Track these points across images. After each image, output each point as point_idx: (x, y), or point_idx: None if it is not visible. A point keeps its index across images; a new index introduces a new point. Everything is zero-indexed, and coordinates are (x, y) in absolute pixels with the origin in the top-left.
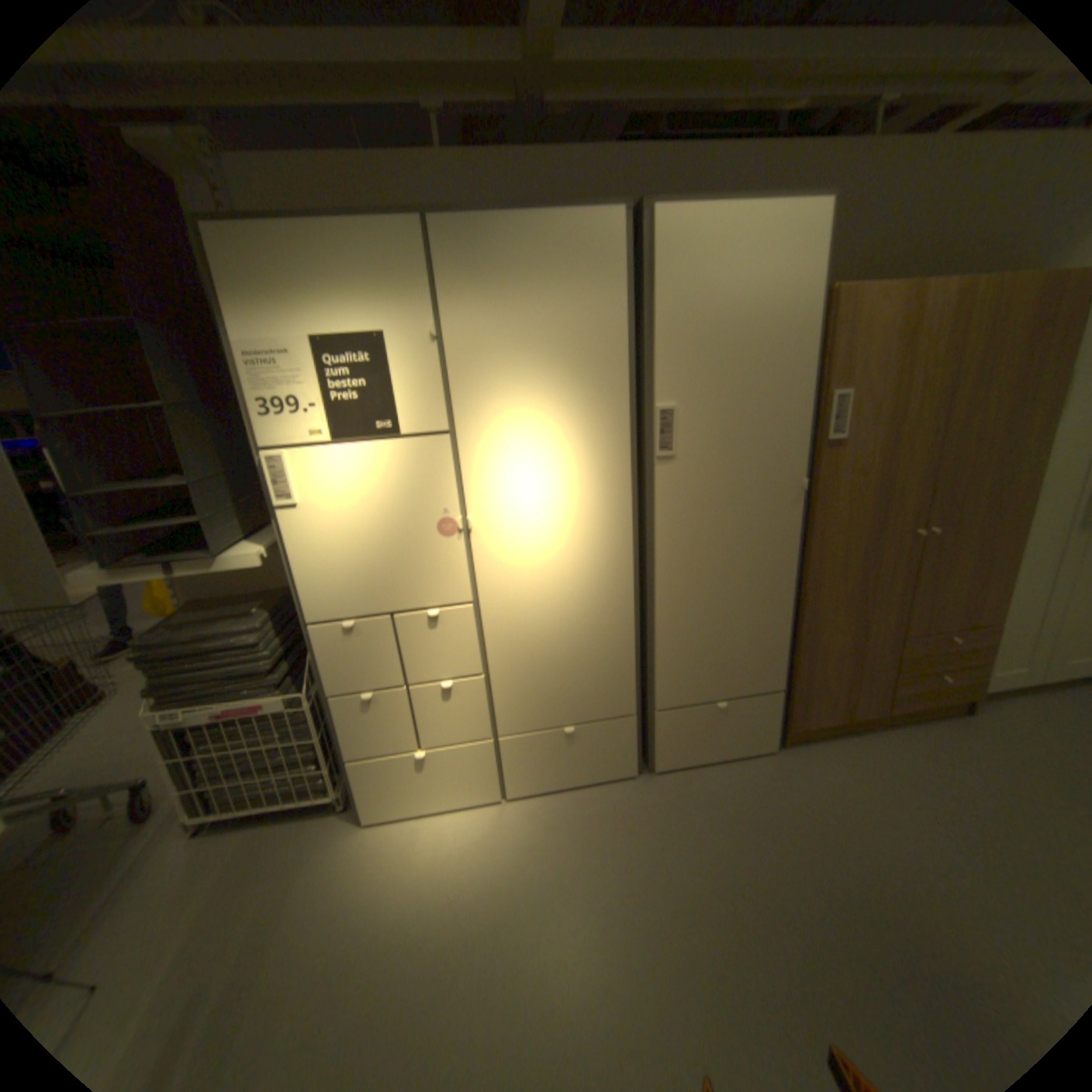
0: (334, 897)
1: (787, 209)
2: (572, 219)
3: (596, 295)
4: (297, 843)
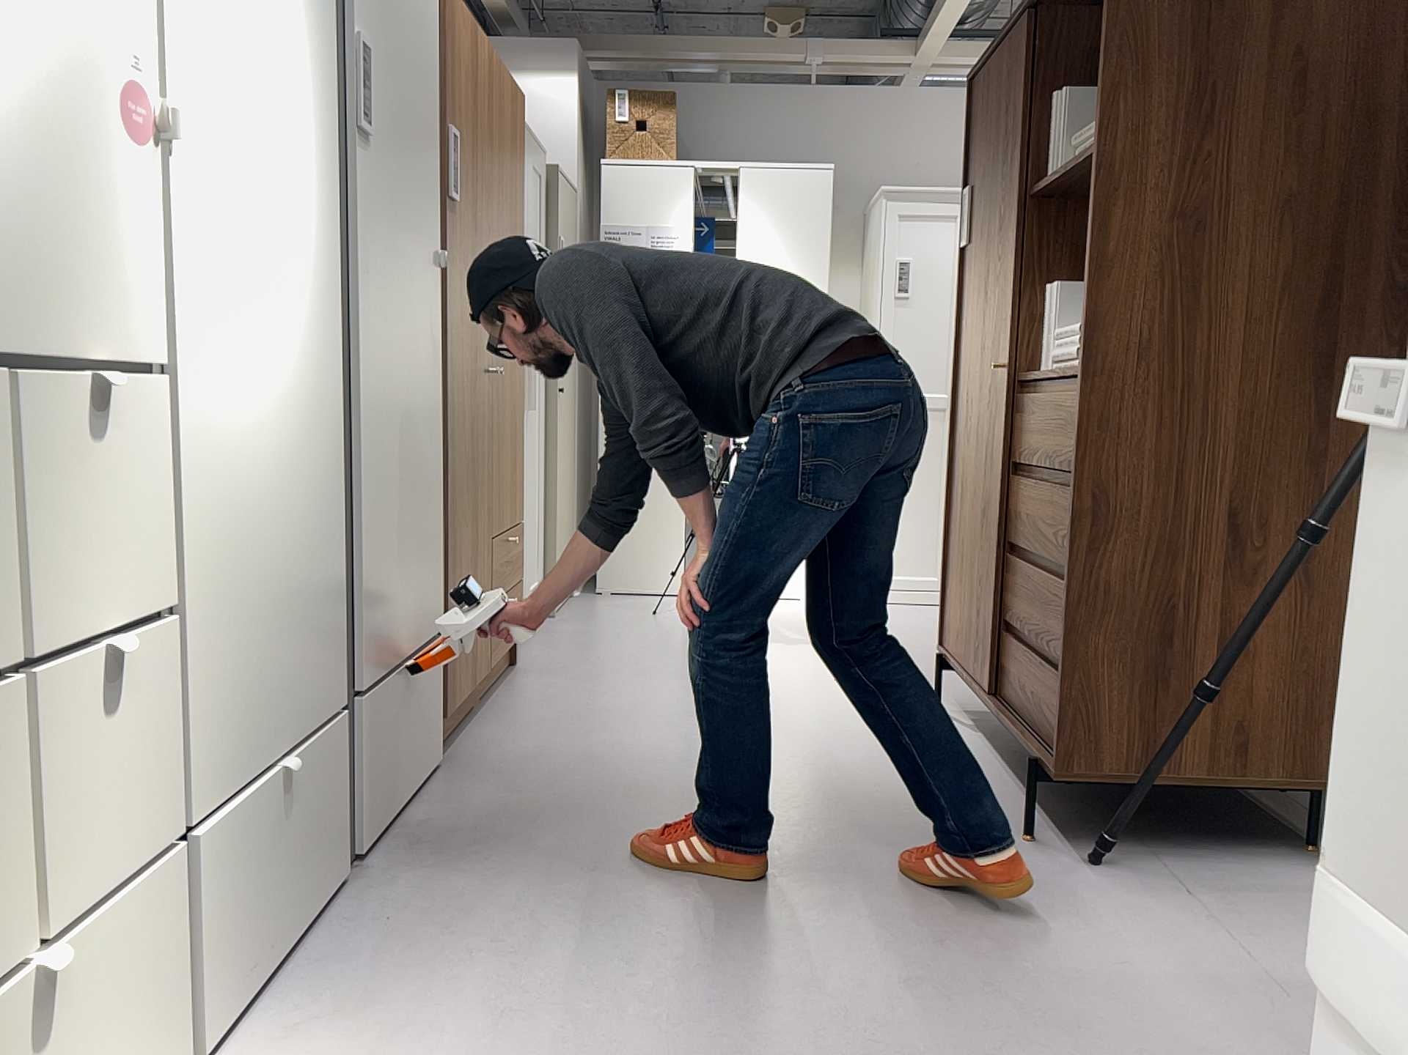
0: None
1: None
2: None
3: None
4: None
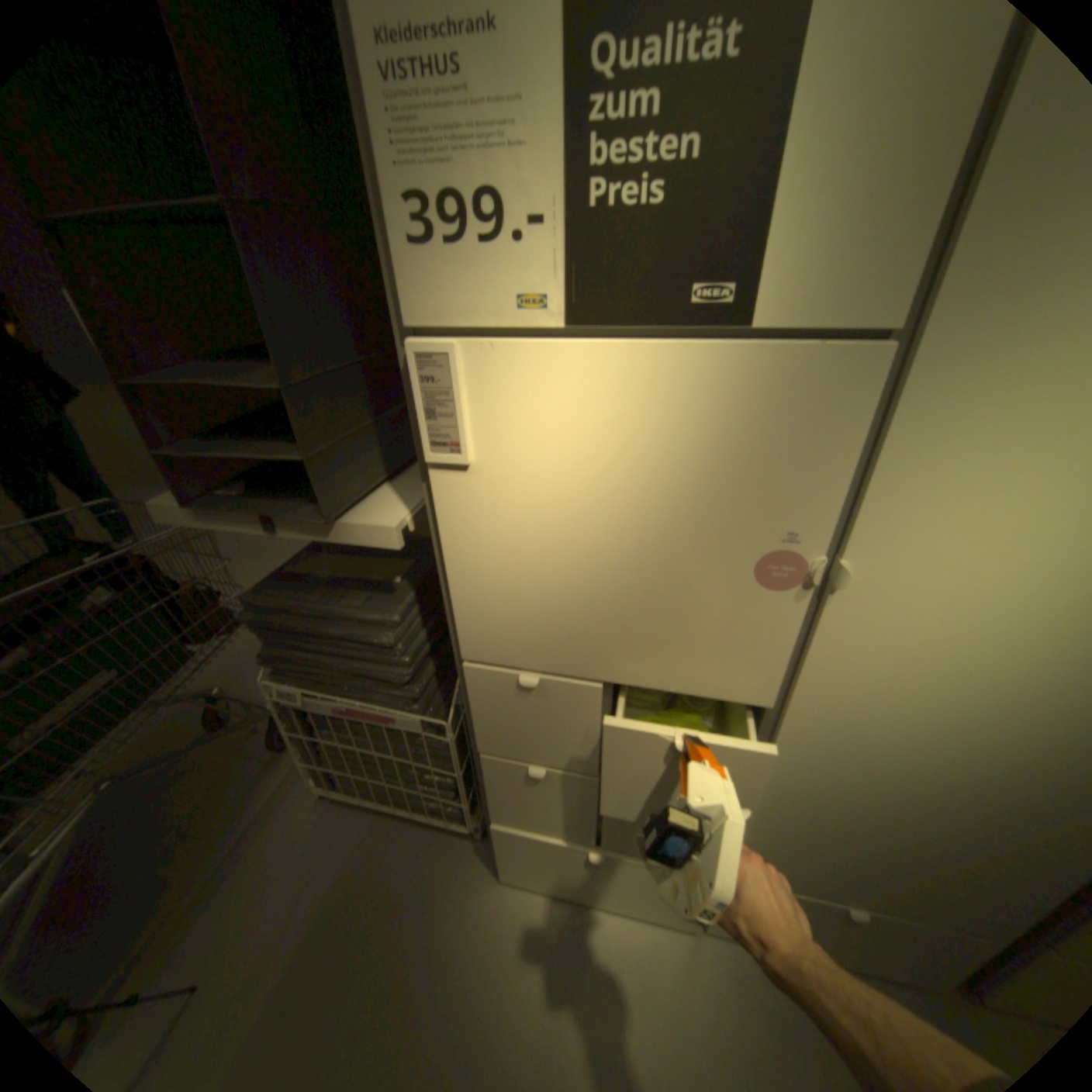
0: (455, 992)
1: None
2: None
3: None
4: (423, 865)
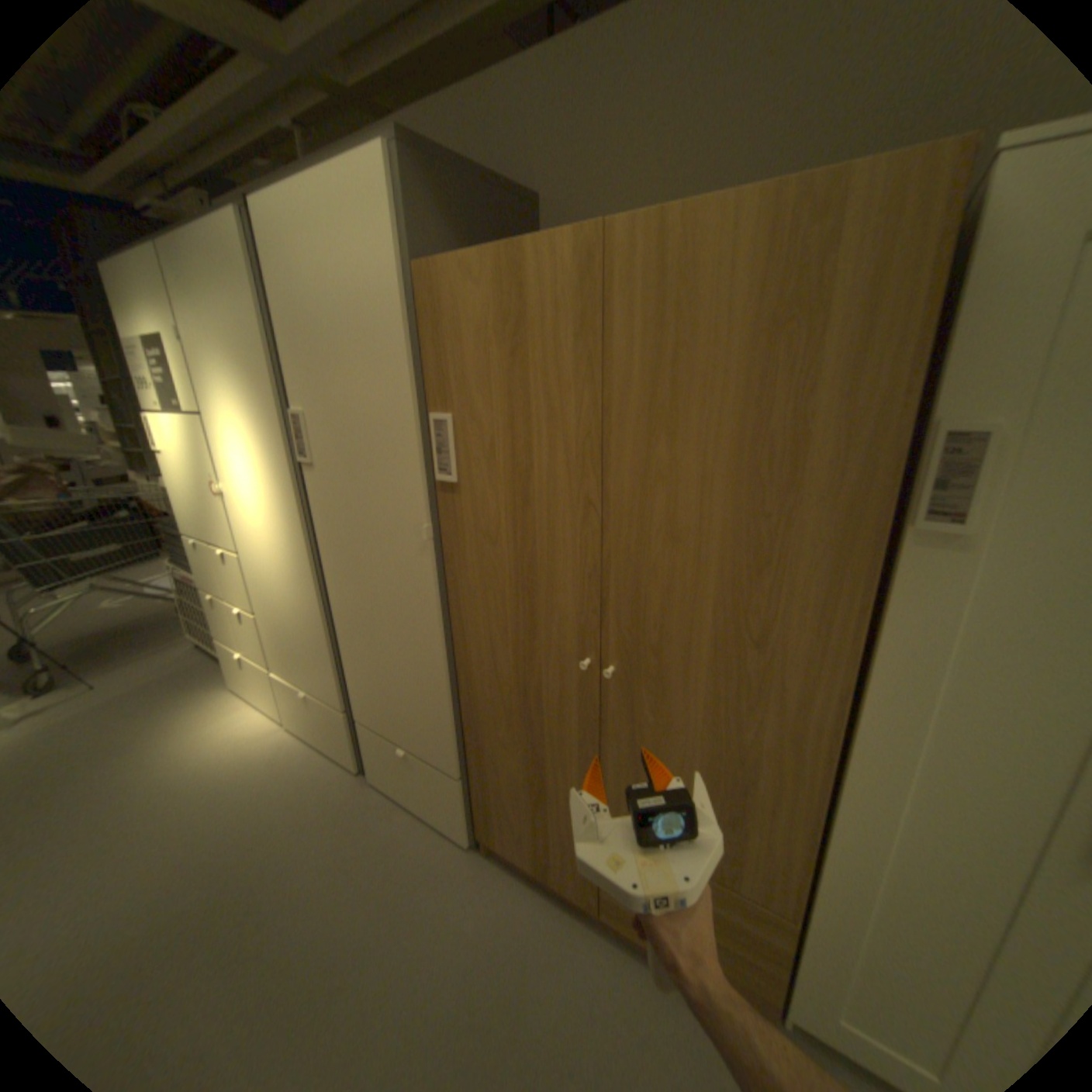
0: (172, 717)
1: (338, 172)
2: (209, 228)
3: (235, 297)
4: (207, 679)
